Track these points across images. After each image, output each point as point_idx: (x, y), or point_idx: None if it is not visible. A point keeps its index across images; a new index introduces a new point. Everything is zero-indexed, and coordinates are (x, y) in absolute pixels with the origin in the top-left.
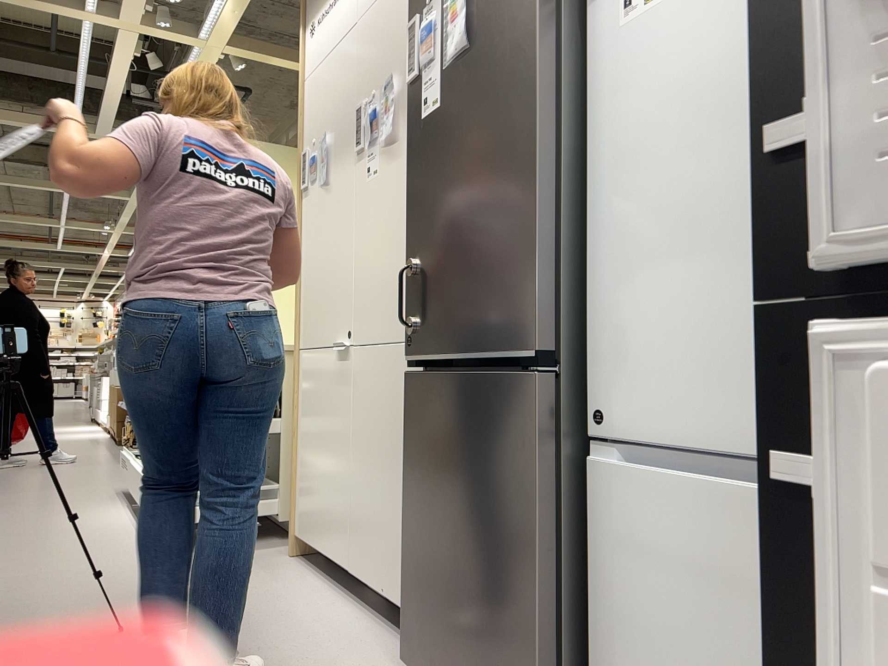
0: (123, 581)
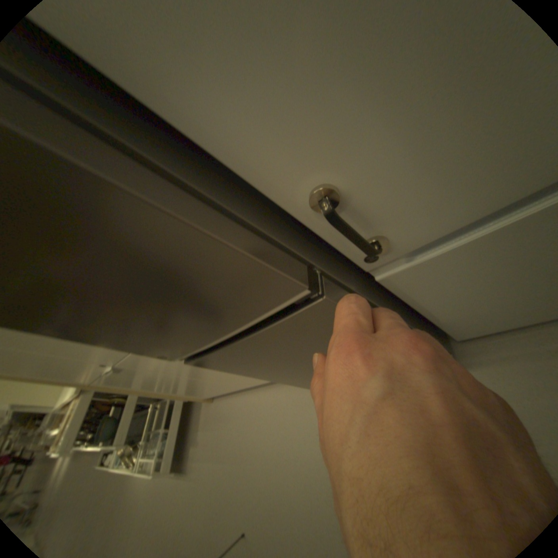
0: (197, 504)
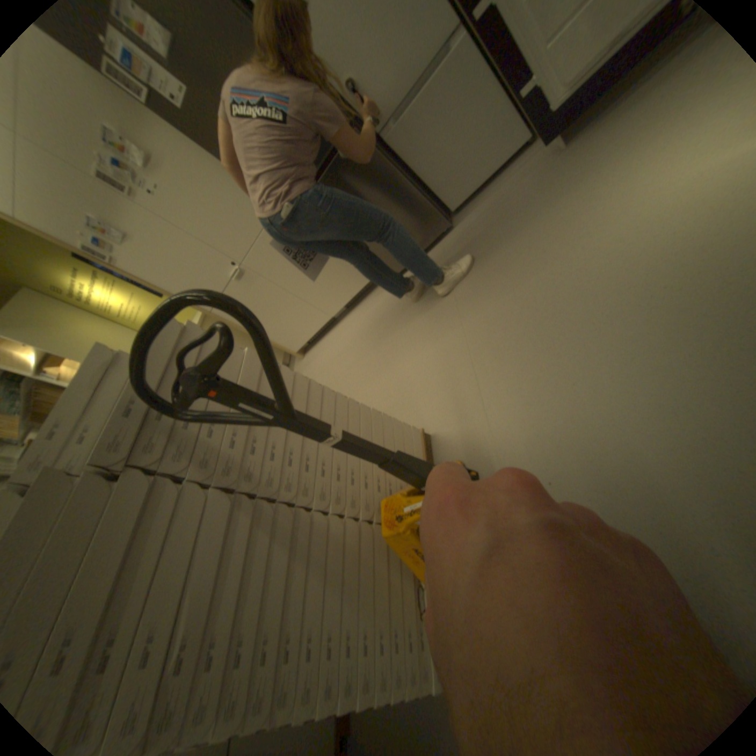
0: None
